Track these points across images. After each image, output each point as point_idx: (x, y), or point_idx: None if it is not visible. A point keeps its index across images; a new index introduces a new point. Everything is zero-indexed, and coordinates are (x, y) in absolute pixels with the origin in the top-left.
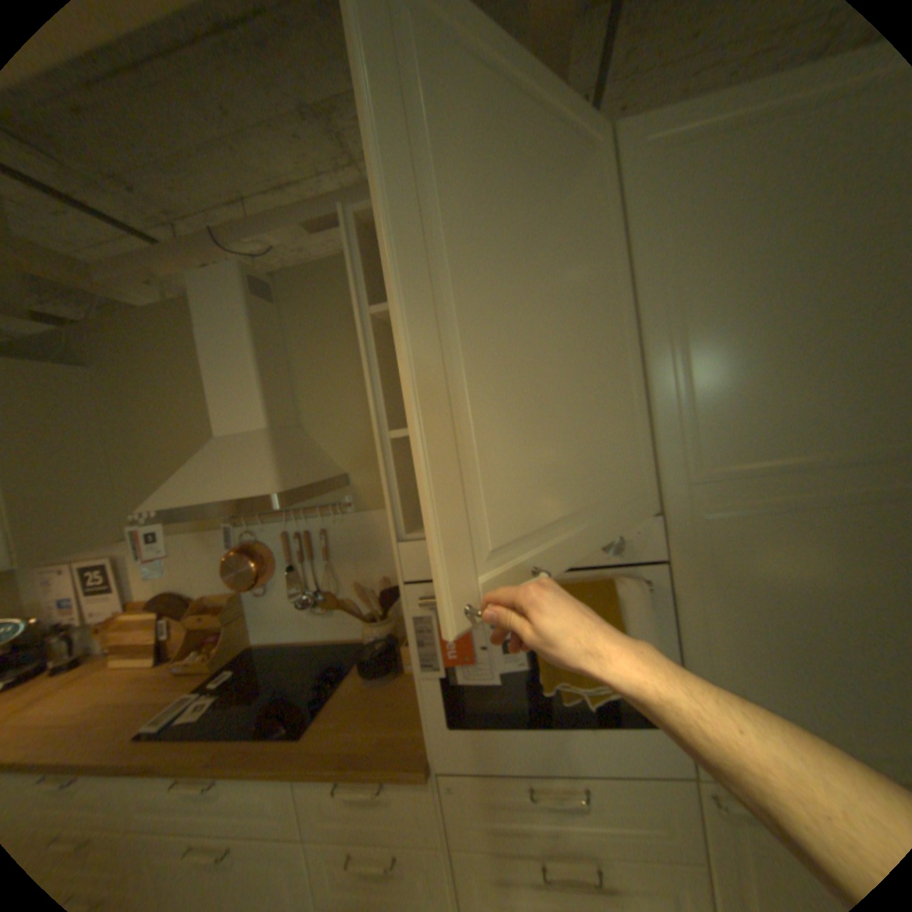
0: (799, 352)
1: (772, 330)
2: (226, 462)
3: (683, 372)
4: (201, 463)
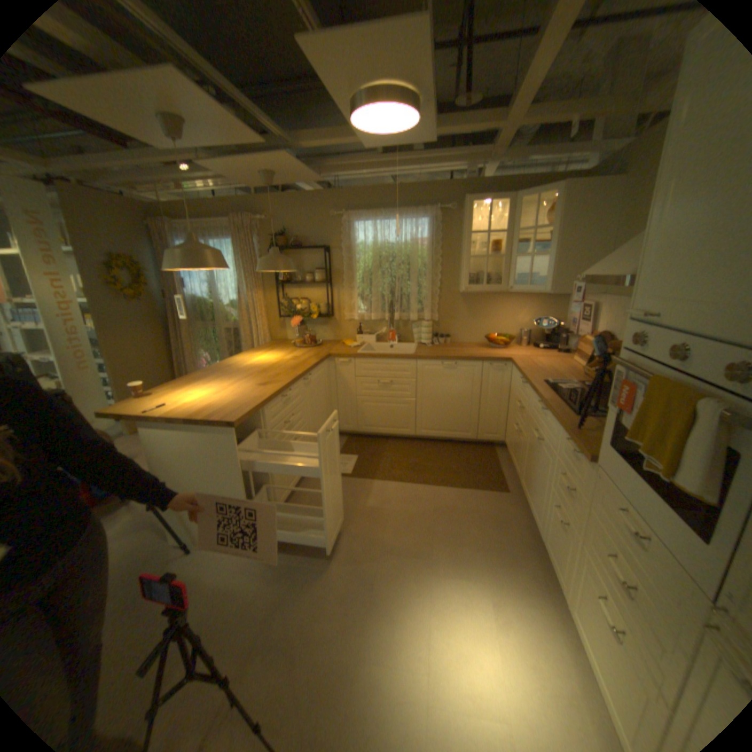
0: None
1: None
2: (632, 250)
3: None
4: (624, 249)
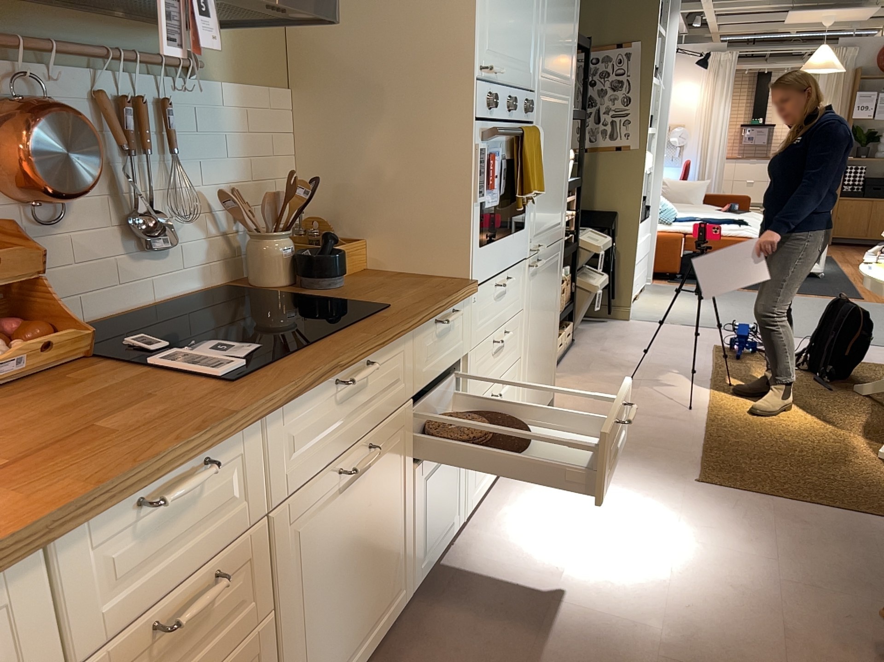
0: (560, 19)
1: (559, 3)
2: None
3: (546, 10)
4: None
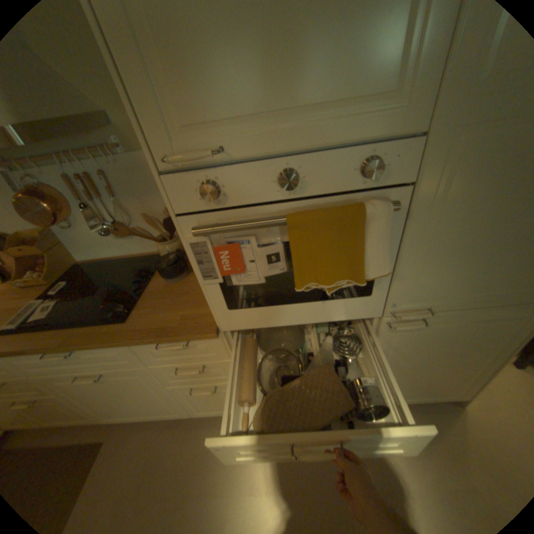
0: None
1: None
2: None
3: None
4: None
